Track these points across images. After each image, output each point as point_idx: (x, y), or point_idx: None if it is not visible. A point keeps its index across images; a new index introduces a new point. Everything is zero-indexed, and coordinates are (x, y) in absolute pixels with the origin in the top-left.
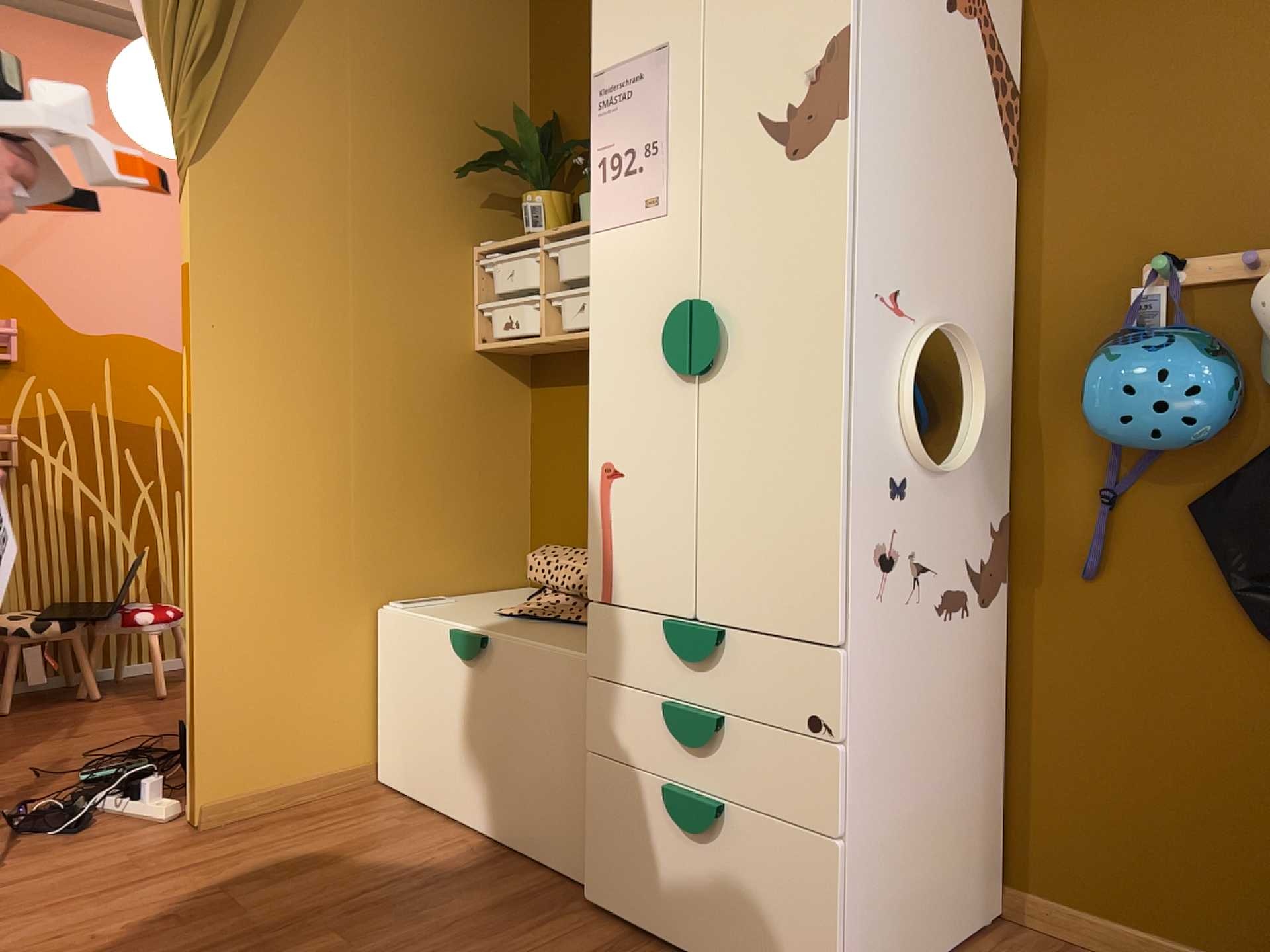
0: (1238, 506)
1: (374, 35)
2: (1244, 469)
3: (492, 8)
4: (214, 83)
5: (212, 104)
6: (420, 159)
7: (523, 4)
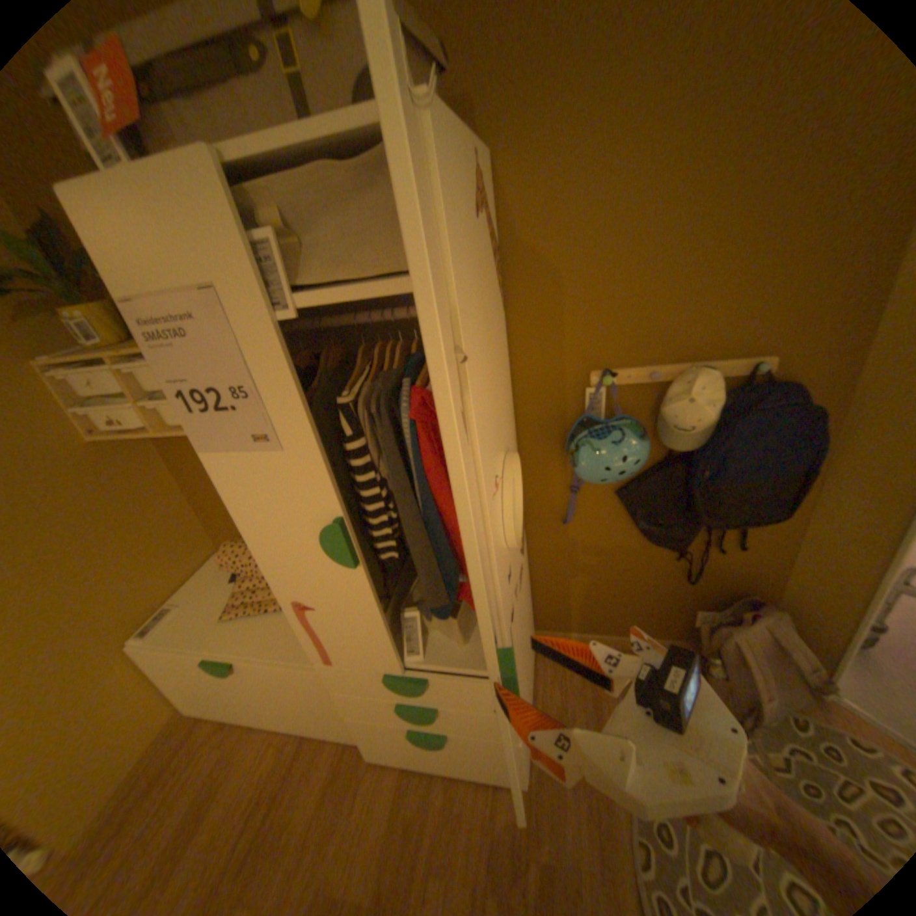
0: (644, 497)
1: None
2: (644, 477)
3: None
4: None
5: None
6: None
7: None
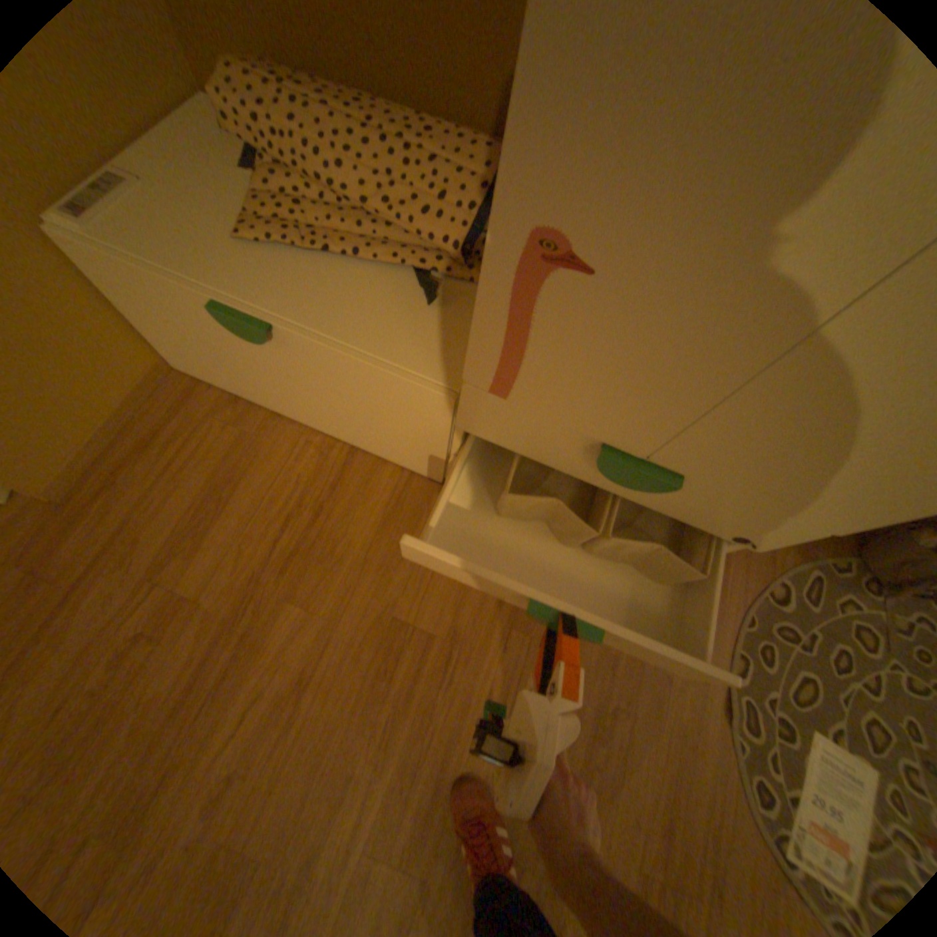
0: None
1: None
2: None
3: None
4: None
5: None
6: None
7: None
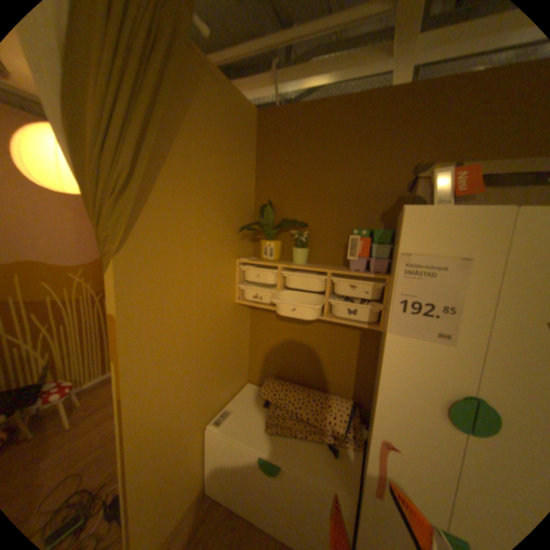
0: None
1: (203, 162)
2: None
3: (245, 146)
4: (126, 200)
5: (125, 214)
6: (220, 224)
7: (254, 144)
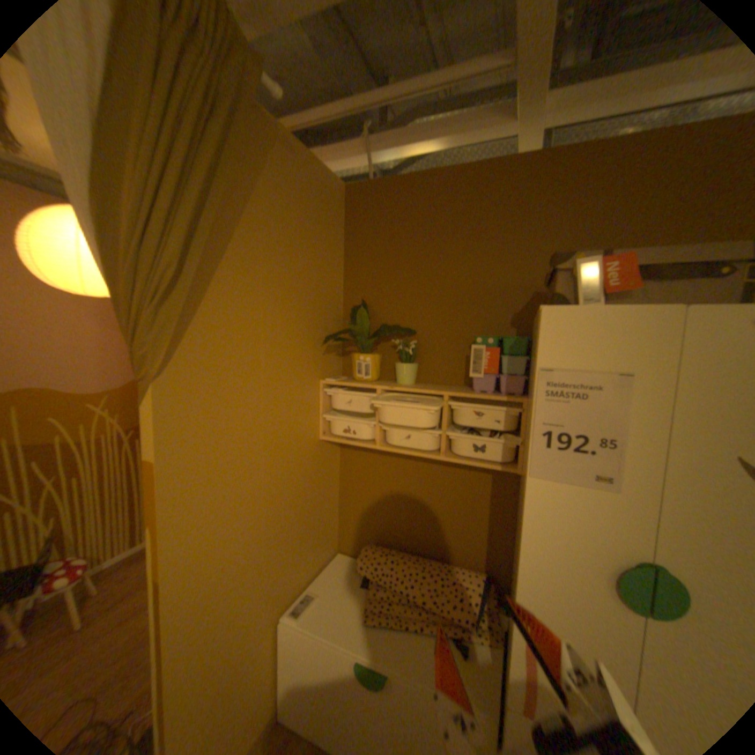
0: None
1: (274, 253)
2: None
3: (329, 231)
4: (172, 306)
5: (170, 324)
6: (297, 333)
7: (342, 228)
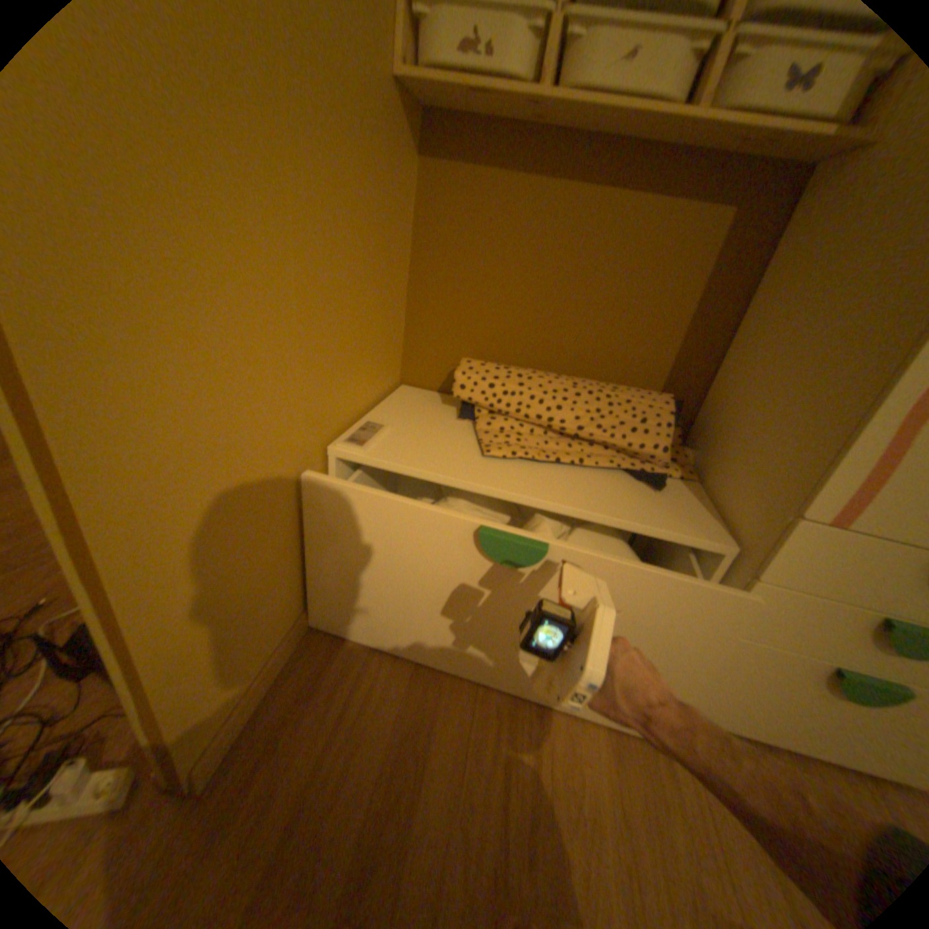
0: None
1: None
2: None
3: None
4: None
5: None
6: None
7: None
